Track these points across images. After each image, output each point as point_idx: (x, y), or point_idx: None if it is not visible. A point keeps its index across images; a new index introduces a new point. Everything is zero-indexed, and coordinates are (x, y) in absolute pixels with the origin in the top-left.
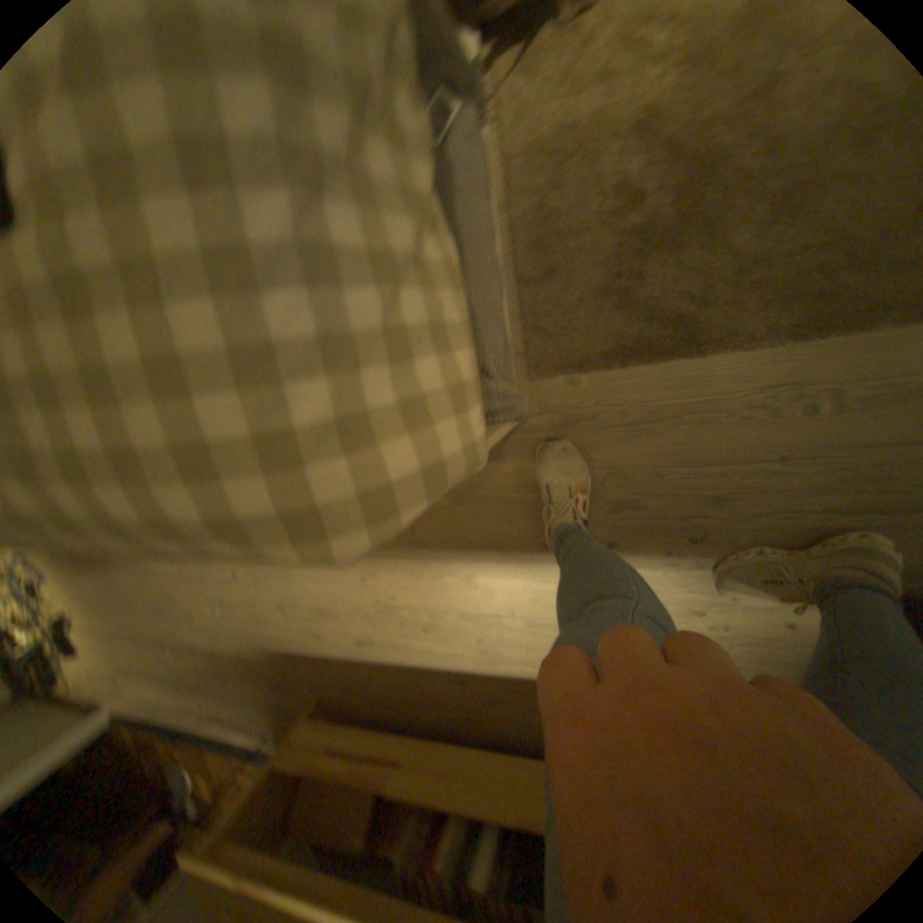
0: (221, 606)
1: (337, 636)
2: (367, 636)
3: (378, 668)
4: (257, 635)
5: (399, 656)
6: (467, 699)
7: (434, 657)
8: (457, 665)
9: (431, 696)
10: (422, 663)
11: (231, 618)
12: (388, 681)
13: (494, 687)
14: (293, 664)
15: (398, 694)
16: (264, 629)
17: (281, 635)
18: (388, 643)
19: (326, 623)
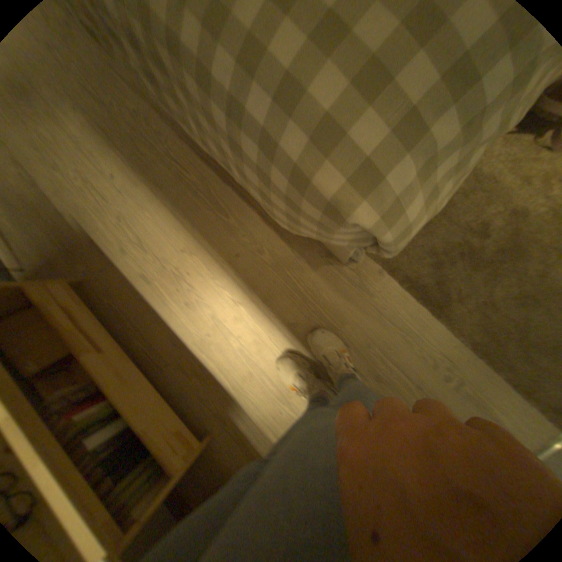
0: (81, 178)
1: (132, 259)
2: (150, 275)
3: (136, 295)
4: (84, 212)
5: (155, 301)
6: (166, 352)
7: (173, 318)
8: (181, 333)
9: (149, 335)
10: (163, 315)
11: (79, 189)
12: (134, 306)
13: (187, 360)
14: (87, 247)
15: (132, 317)
16: (93, 214)
17: (100, 227)
18: (157, 289)
19: (135, 247)
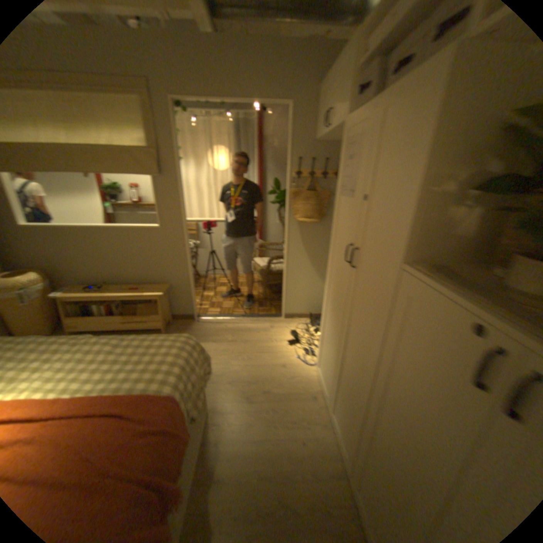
0: None
1: None
2: None
3: None
4: None
5: None
6: None
7: None
8: None
9: None
10: None
11: None
12: None
13: None
14: None
15: None
16: None
17: None
18: None
19: None
